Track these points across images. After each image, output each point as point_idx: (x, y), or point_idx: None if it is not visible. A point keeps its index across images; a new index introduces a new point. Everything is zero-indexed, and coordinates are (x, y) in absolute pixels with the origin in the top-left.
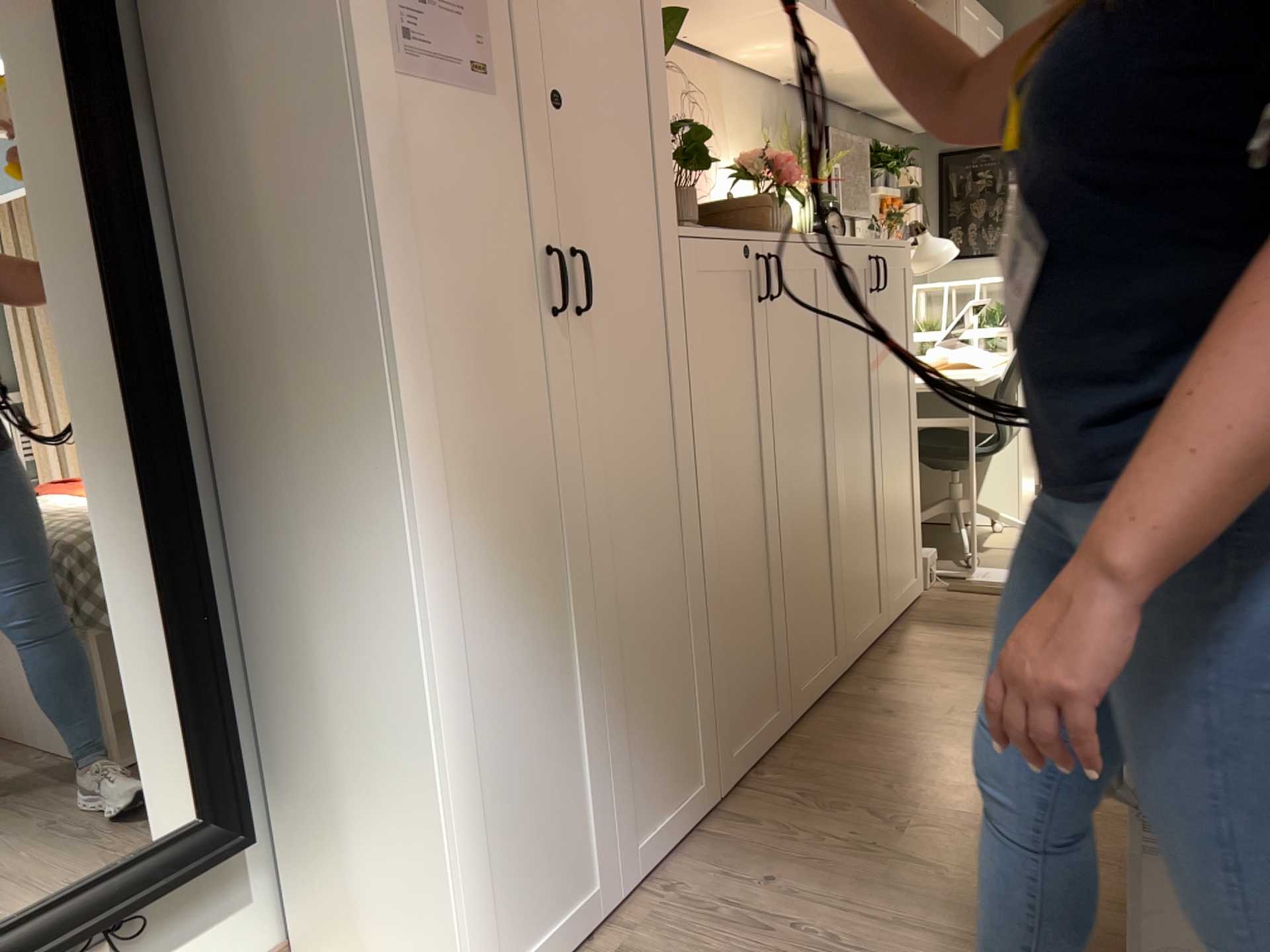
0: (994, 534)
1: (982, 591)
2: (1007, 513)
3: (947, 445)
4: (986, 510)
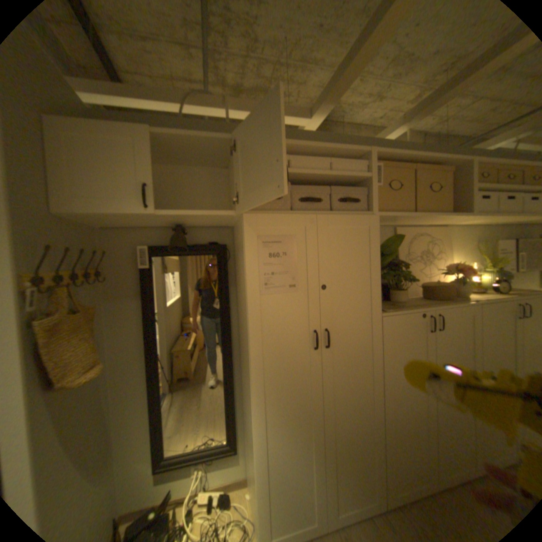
0: None
1: None
2: None
3: None
4: None
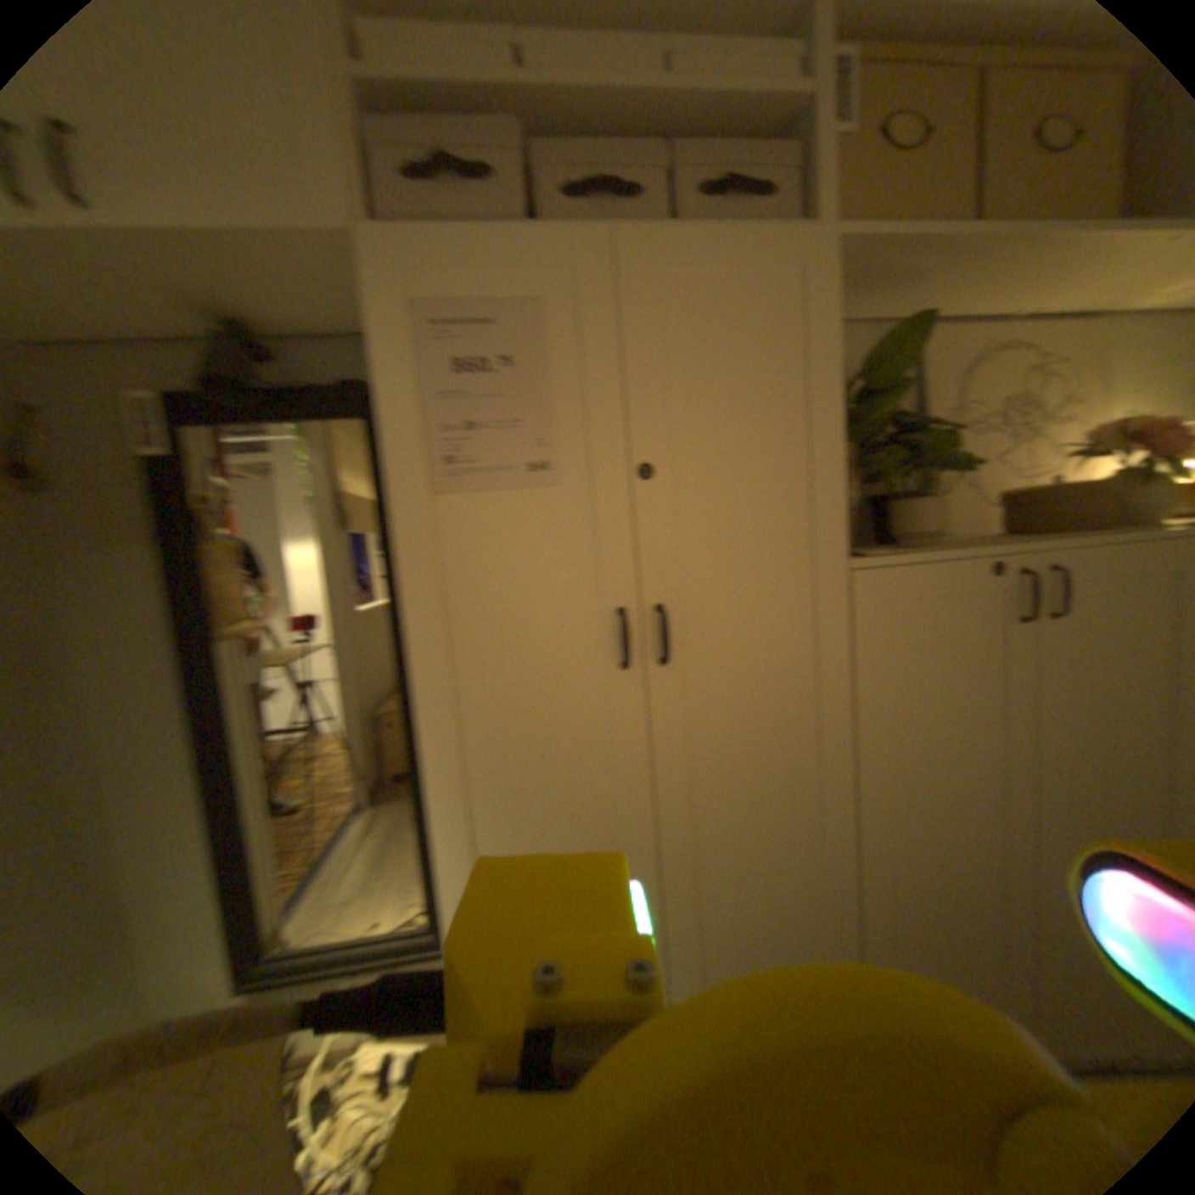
0: None
1: None
2: None
3: None
4: None
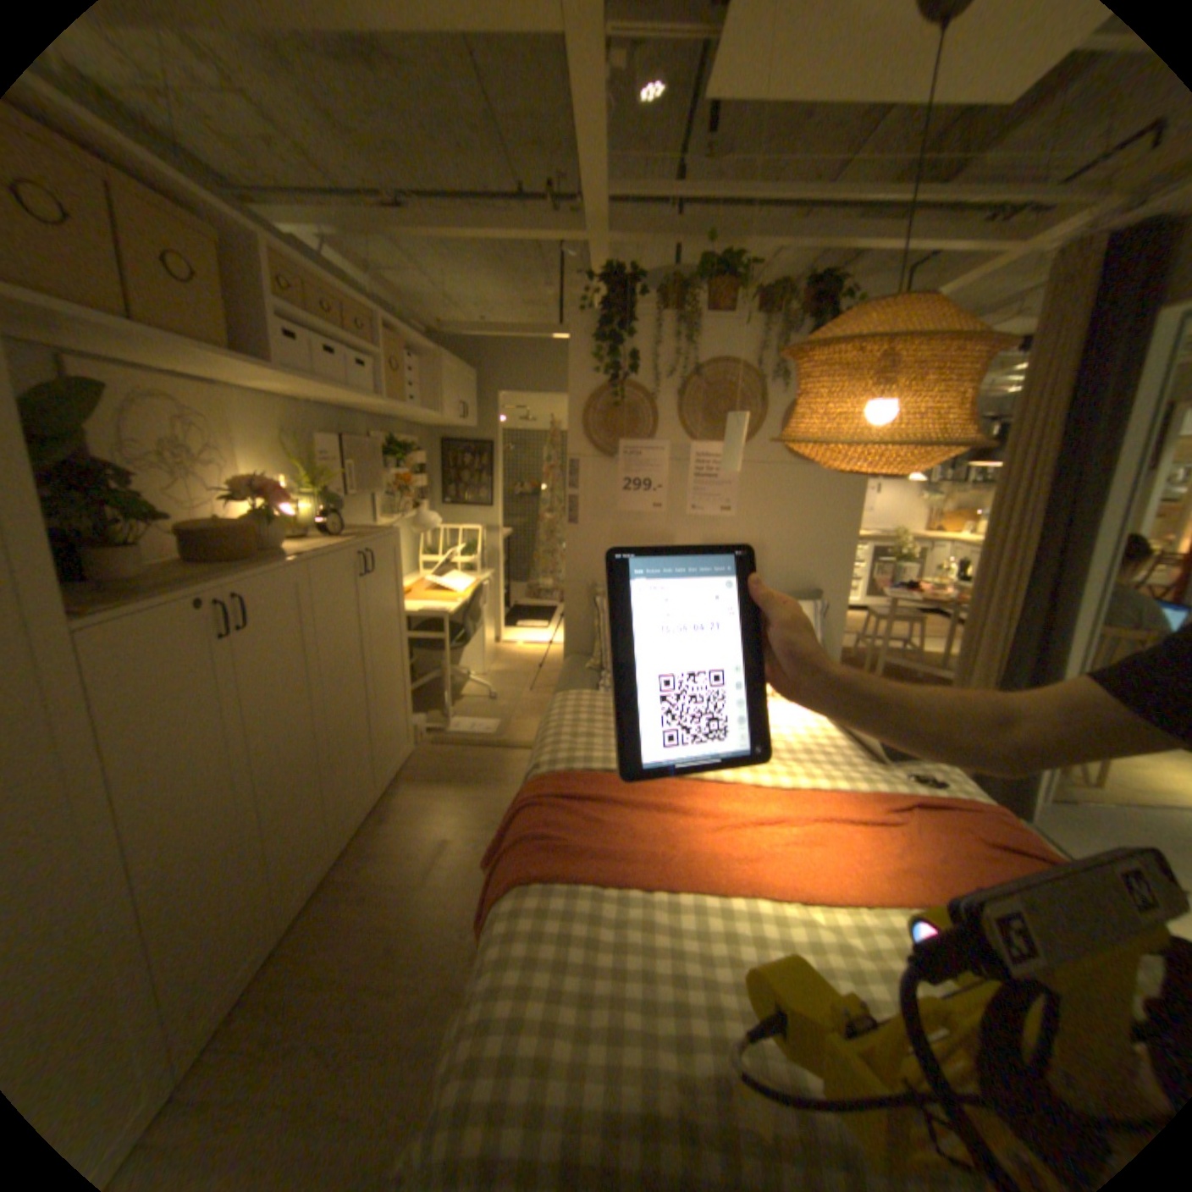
0: (472, 683)
1: (454, 744)
2: (481, 667)
3: (439, 641)
4: (465, 675)
